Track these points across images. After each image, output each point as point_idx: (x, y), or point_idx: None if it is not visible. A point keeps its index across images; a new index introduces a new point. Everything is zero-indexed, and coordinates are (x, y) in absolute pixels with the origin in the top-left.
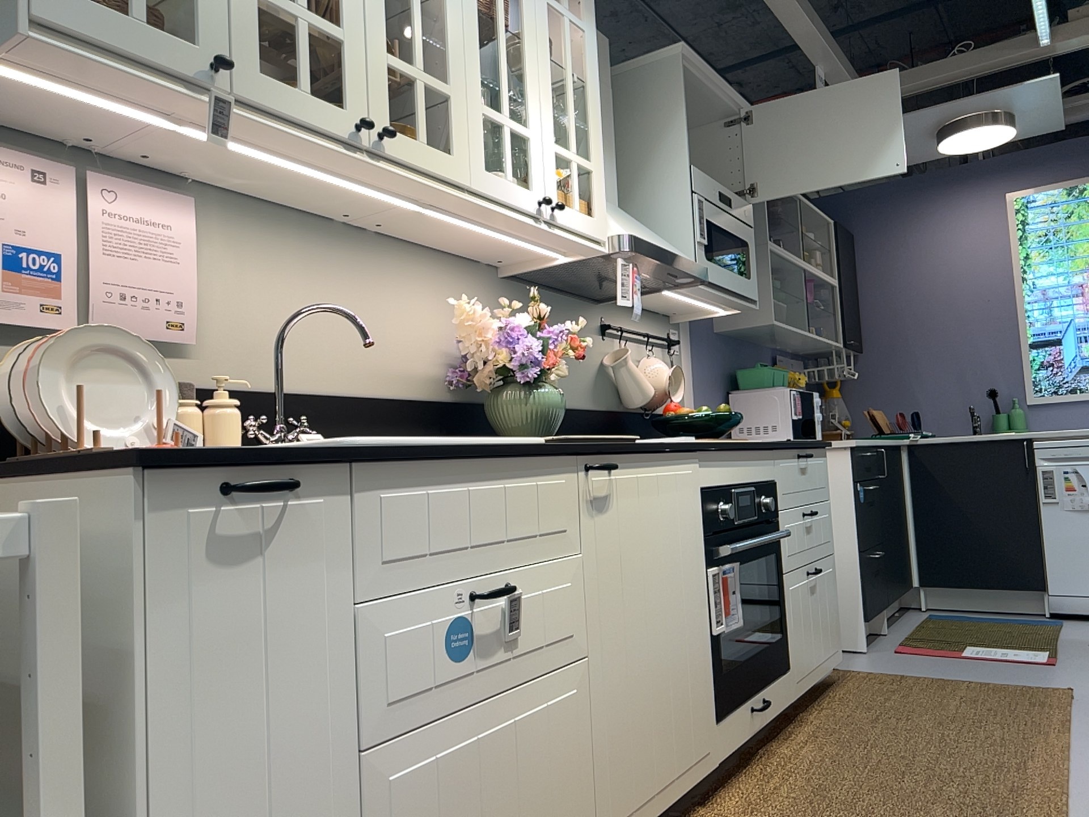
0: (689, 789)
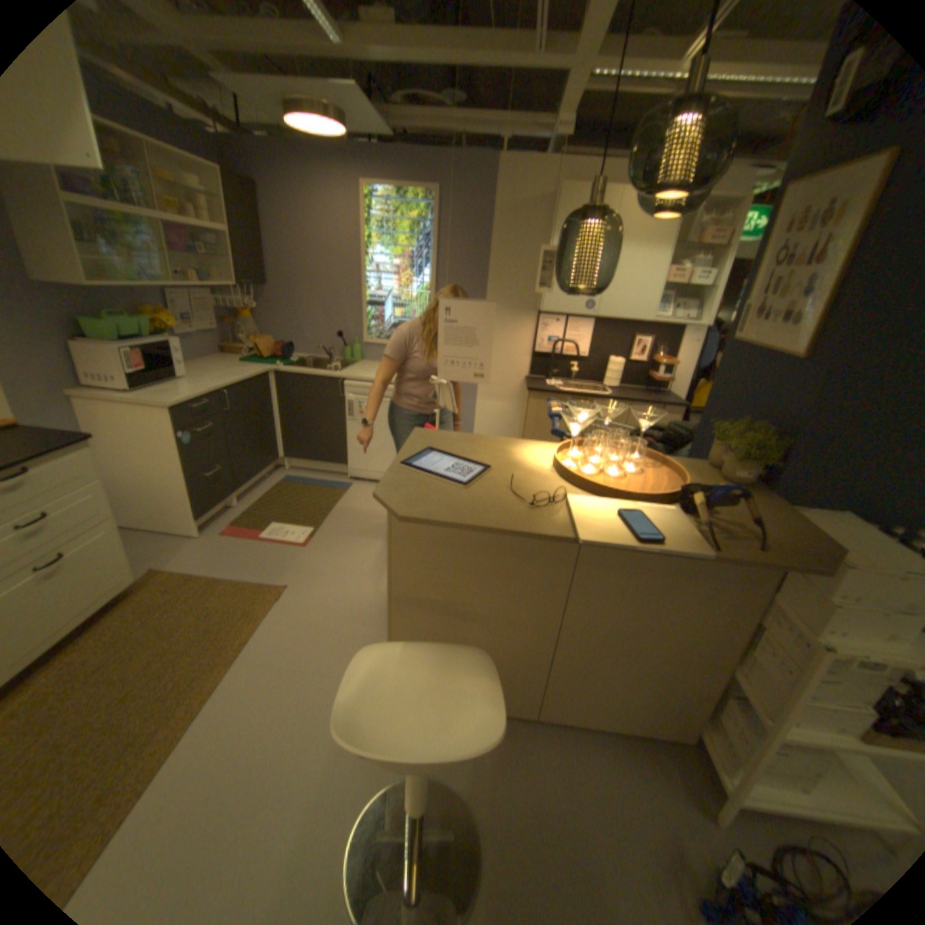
0: None
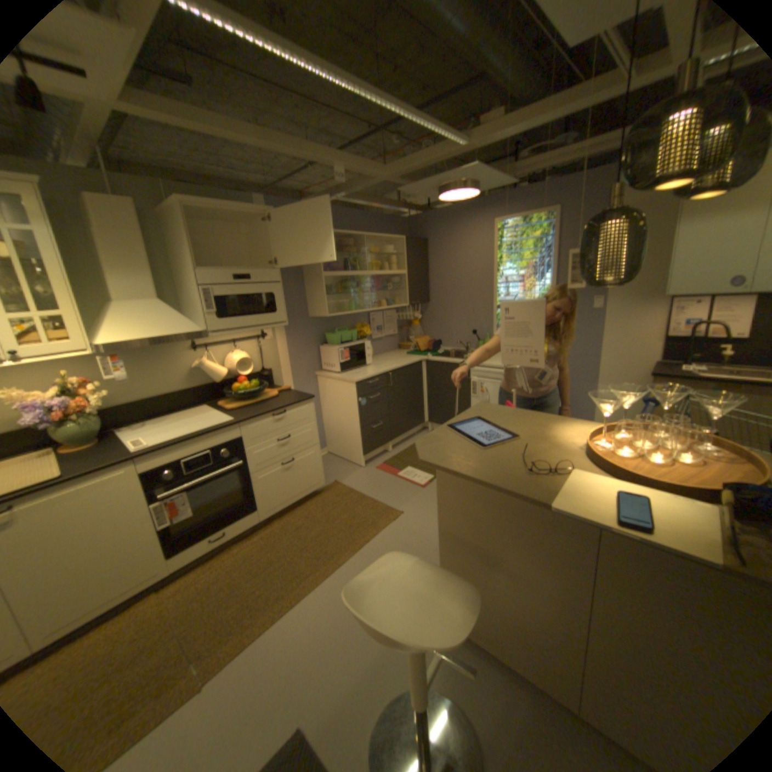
0: (135, 594)
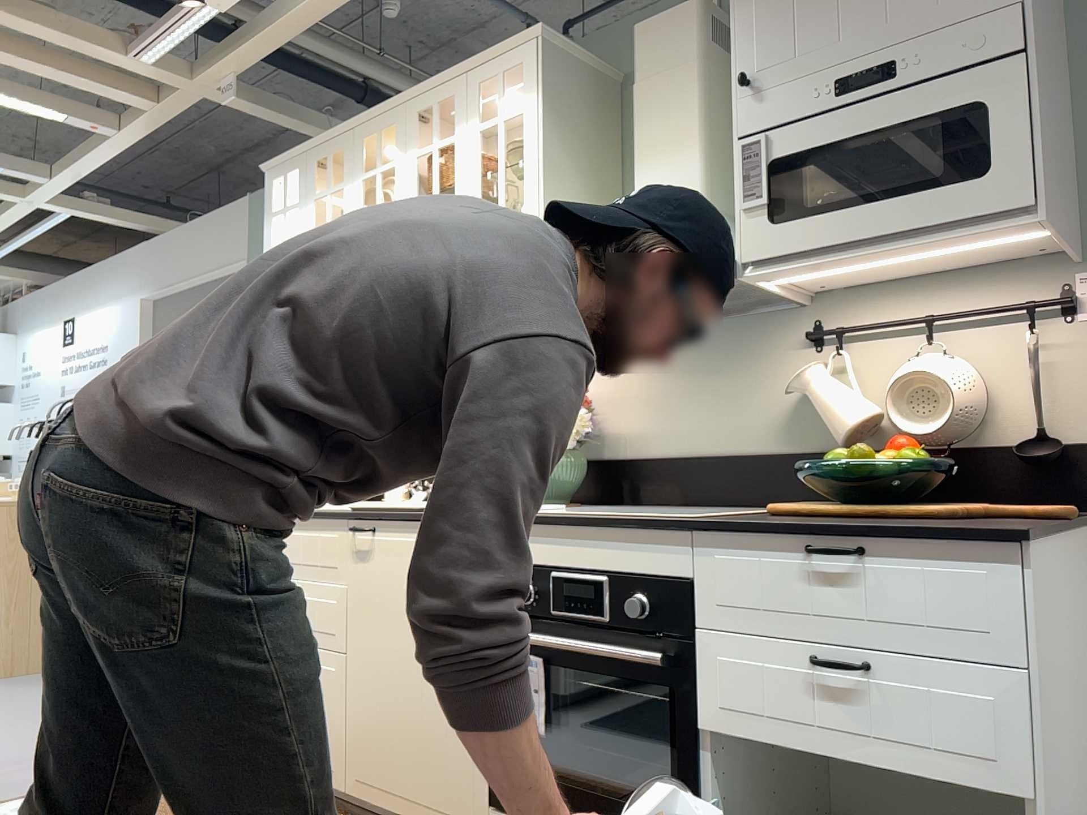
0: None
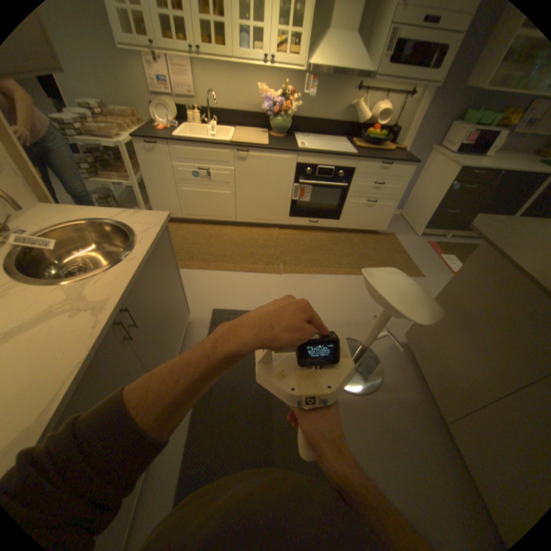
0: (273, 224)
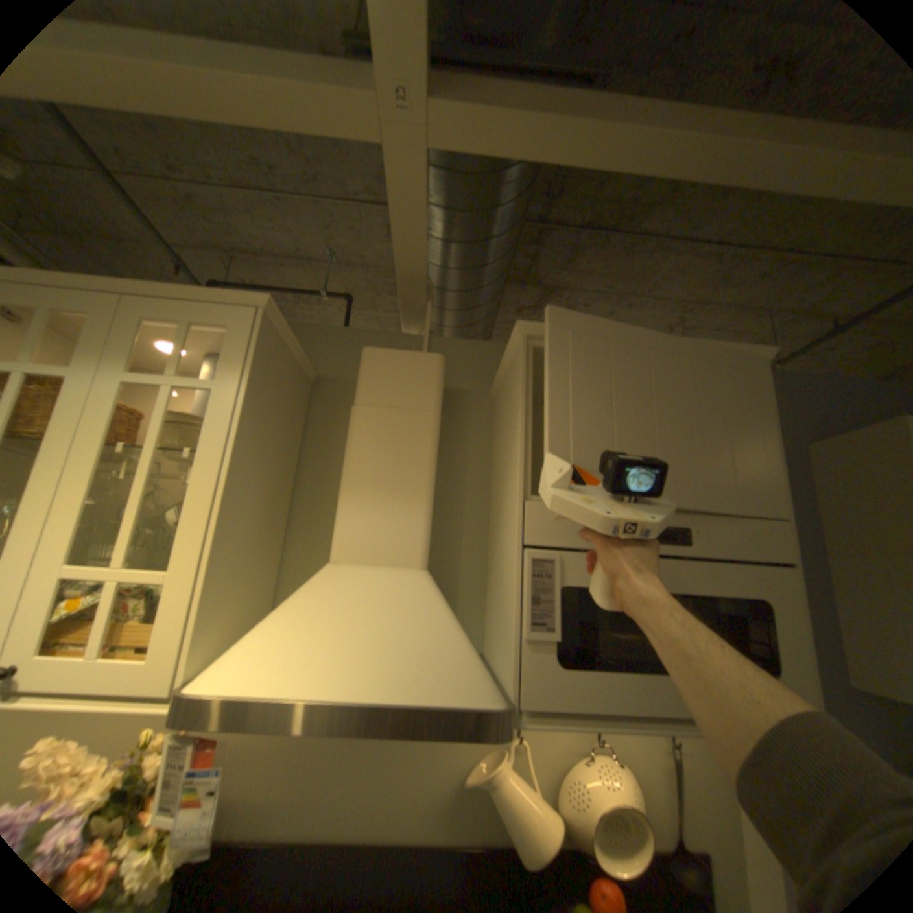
0: None
